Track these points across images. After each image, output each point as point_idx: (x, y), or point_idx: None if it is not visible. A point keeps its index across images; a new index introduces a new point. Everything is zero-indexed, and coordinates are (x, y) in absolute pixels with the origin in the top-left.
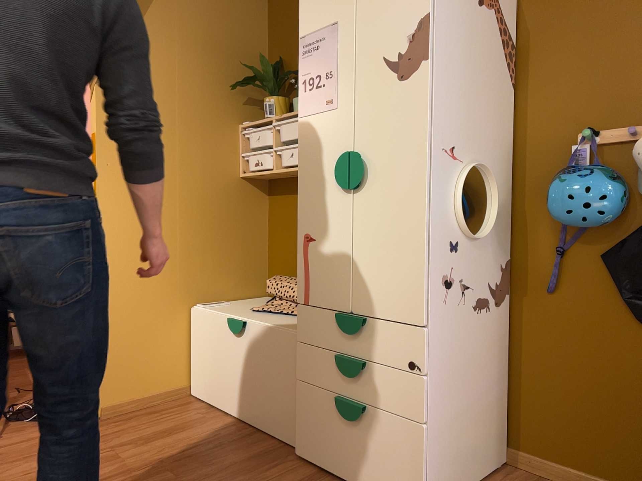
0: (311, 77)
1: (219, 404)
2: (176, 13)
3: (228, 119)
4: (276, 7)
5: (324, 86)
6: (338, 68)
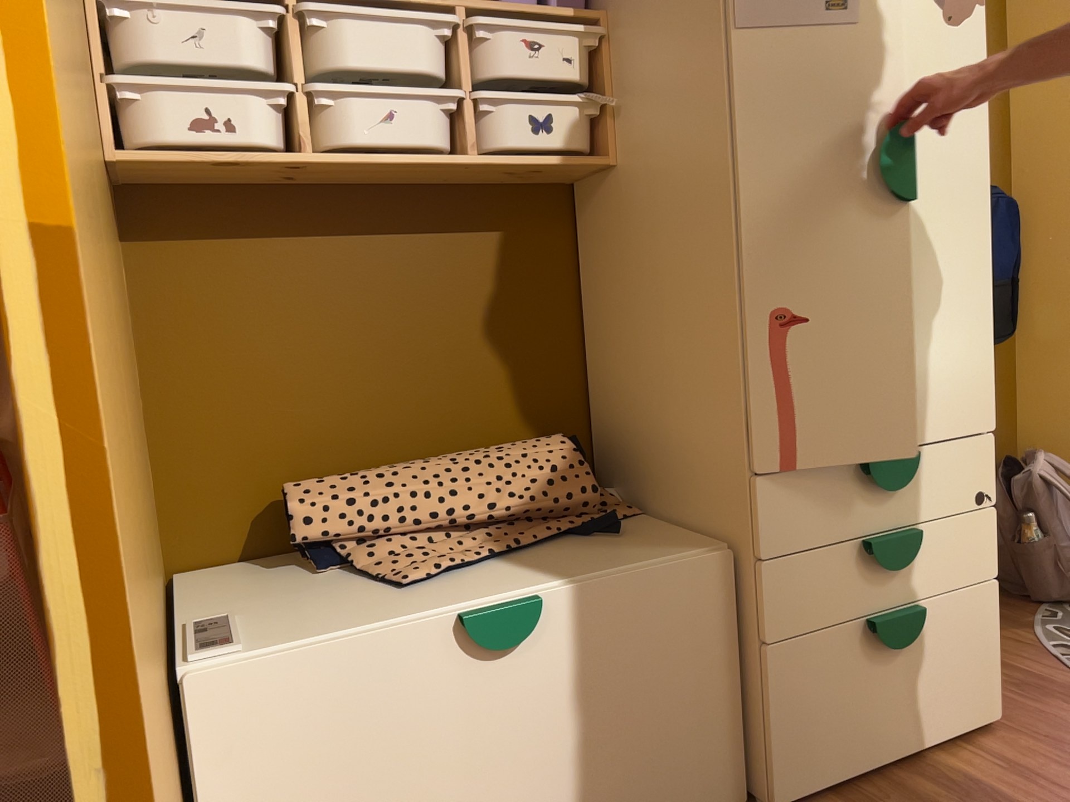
0: None
1: None
2: None
3: None
4: None
5: None
6: None
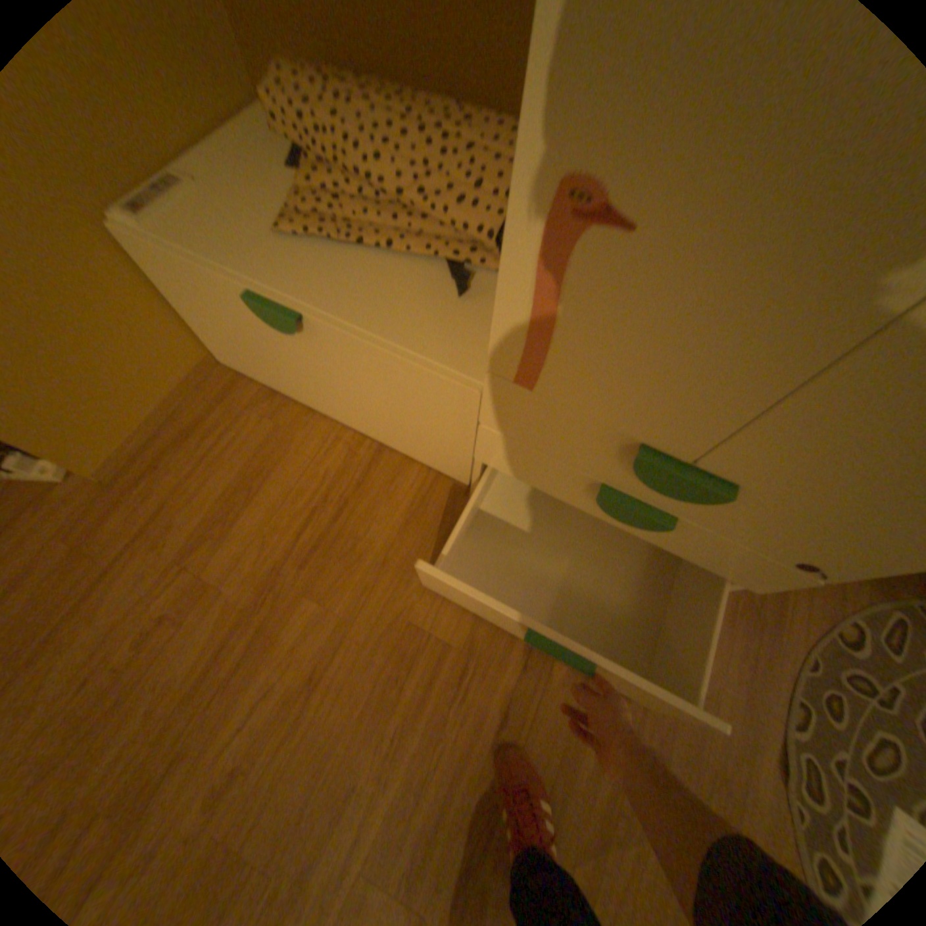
0: None
1: (289, 393)
2: None
3: None
4: None
5: None
6: None
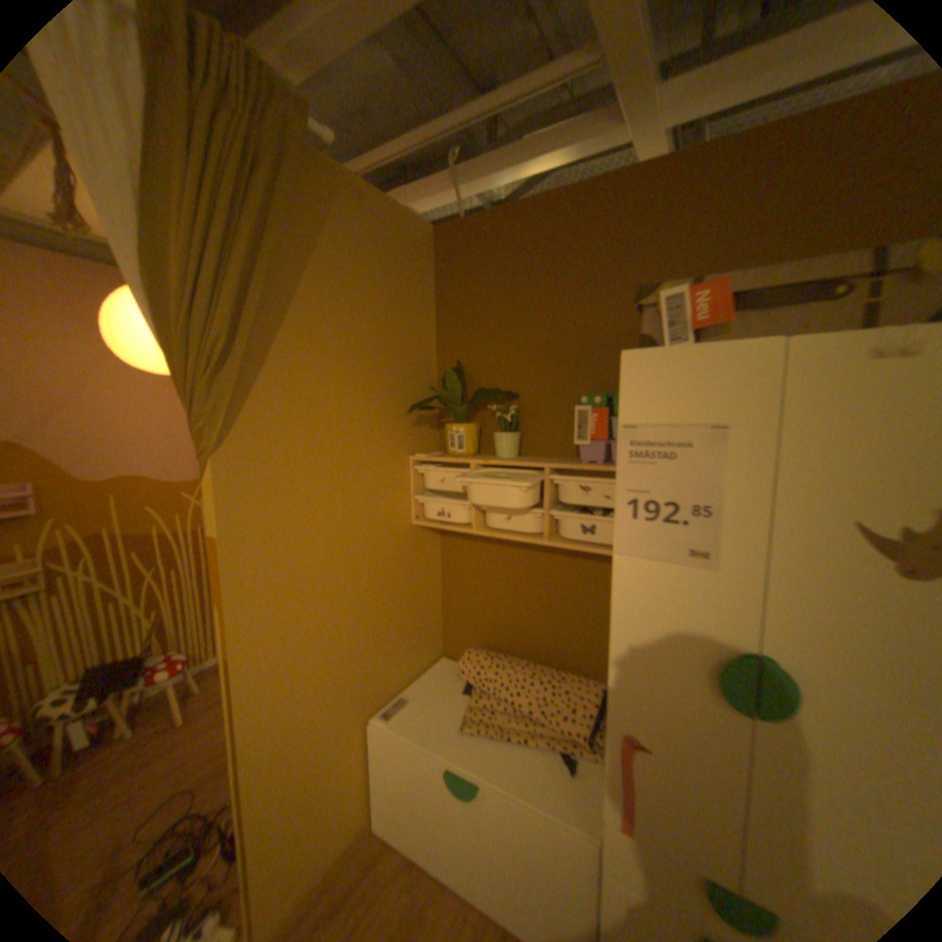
0: (650, 499)
1: (427, 864)
2: (327, 309)
3: (397, 452)
4: (448, 290)
5: (685, 525)
6: (725, 506)
